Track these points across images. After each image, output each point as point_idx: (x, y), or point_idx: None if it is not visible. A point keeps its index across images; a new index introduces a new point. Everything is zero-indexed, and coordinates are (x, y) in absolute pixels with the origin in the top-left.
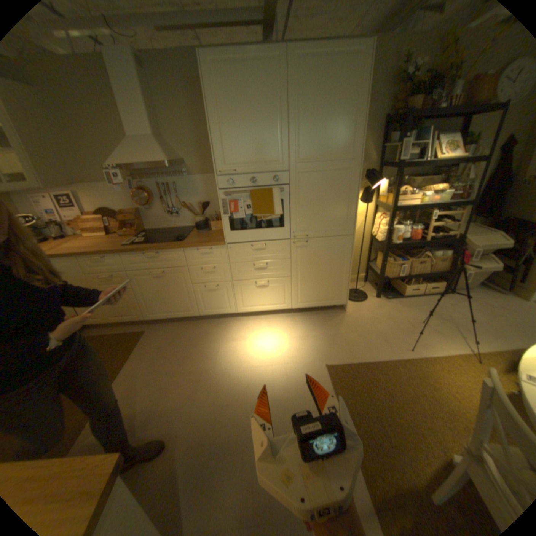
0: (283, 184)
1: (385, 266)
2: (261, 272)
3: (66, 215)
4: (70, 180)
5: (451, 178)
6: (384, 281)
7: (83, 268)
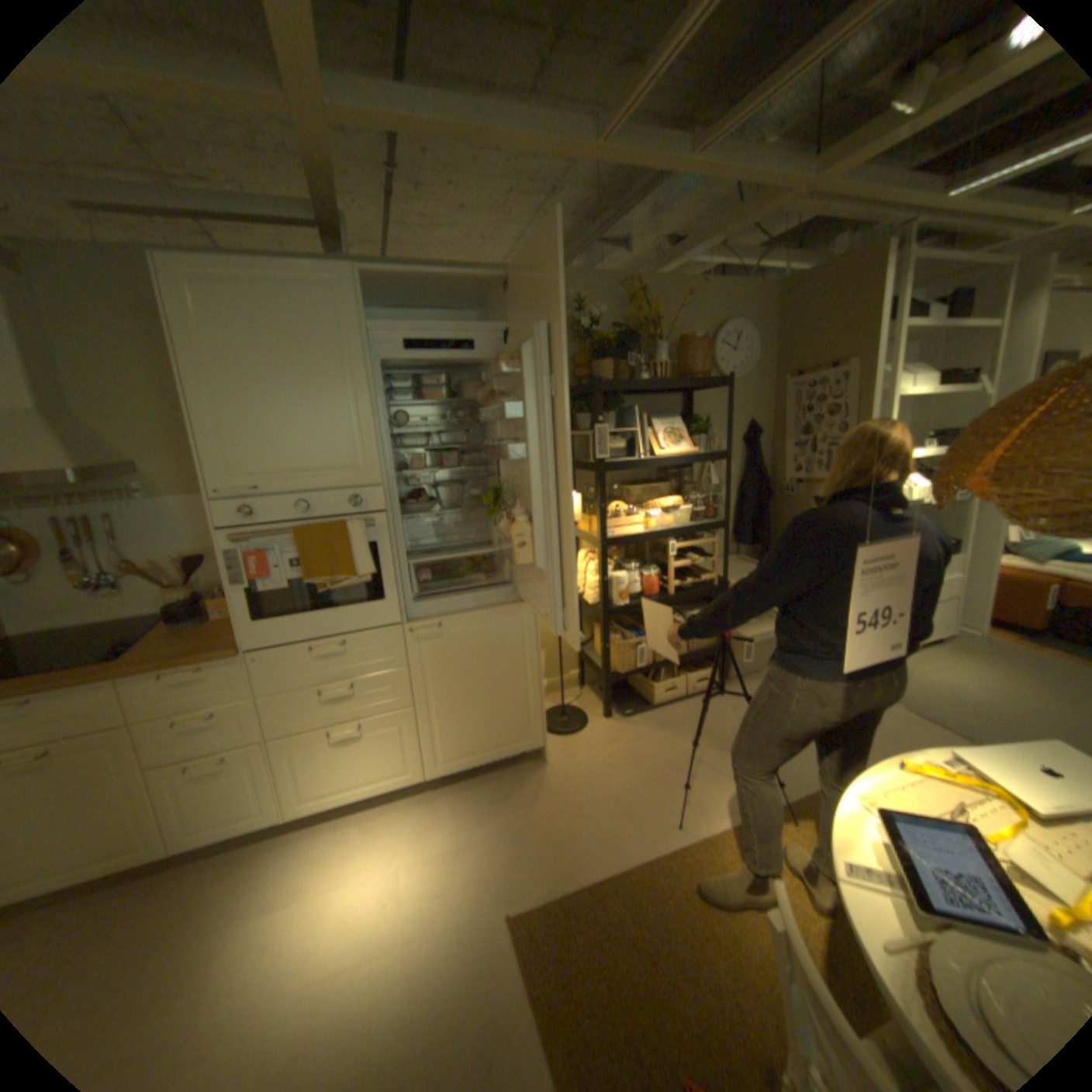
0: (373, 510)
1: (608, 652)
2: (341, 707)
3: None
4: None
5: (685, 485)
6: (611, 681)
7: None
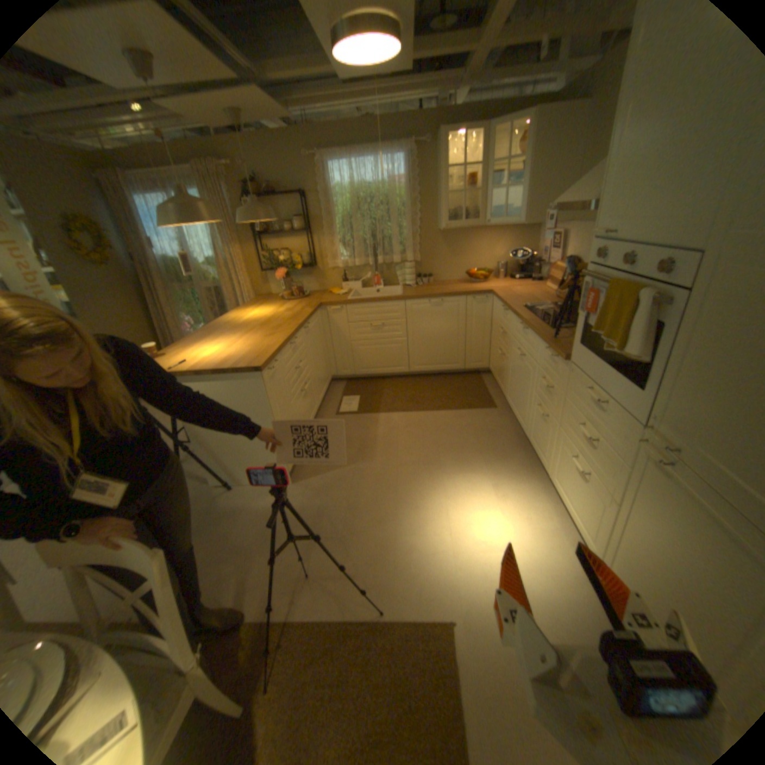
0: (692, 286)
1: None
2: (587, 449)
3: (551, 257)
4: (570, 215)
5: None
6: None
7: (499, 314)
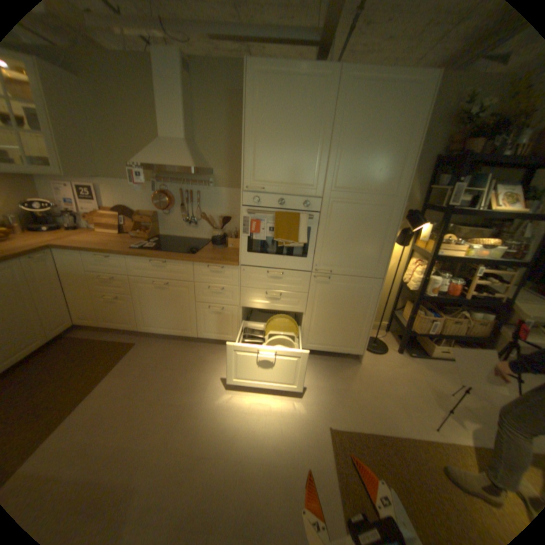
0: (313, 211)
1: (414, 320)
2: (273, 302)
3: (83, 208)
4: (94, 173)
5: (503, 233)
6: (410, 335)
7: (85, 265)
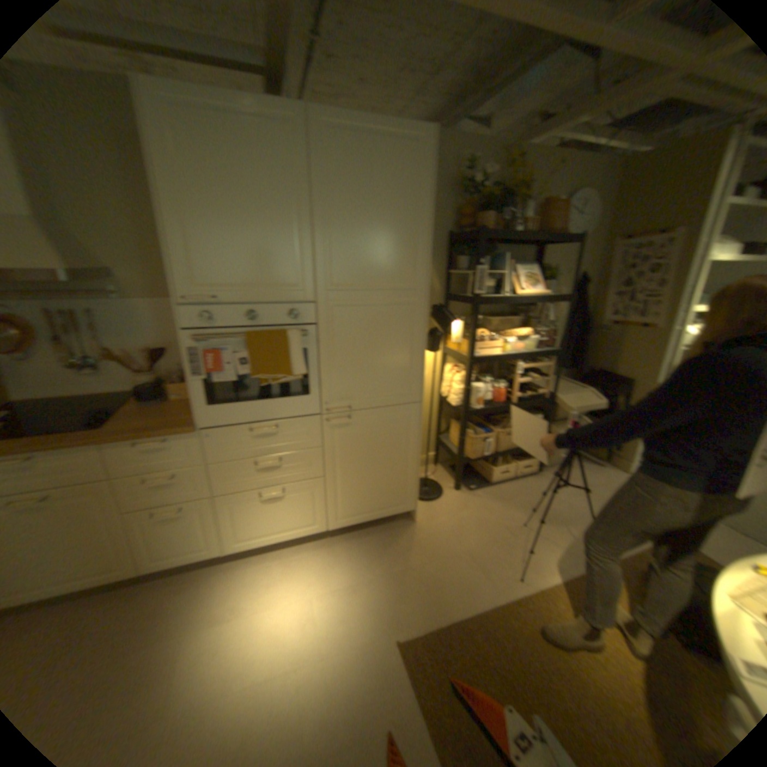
0: (304, 322)
1: (463, 443)
2: (269, 474)
3: None
4: None
5: (530, 319)
6: (463, 464)
7: None
